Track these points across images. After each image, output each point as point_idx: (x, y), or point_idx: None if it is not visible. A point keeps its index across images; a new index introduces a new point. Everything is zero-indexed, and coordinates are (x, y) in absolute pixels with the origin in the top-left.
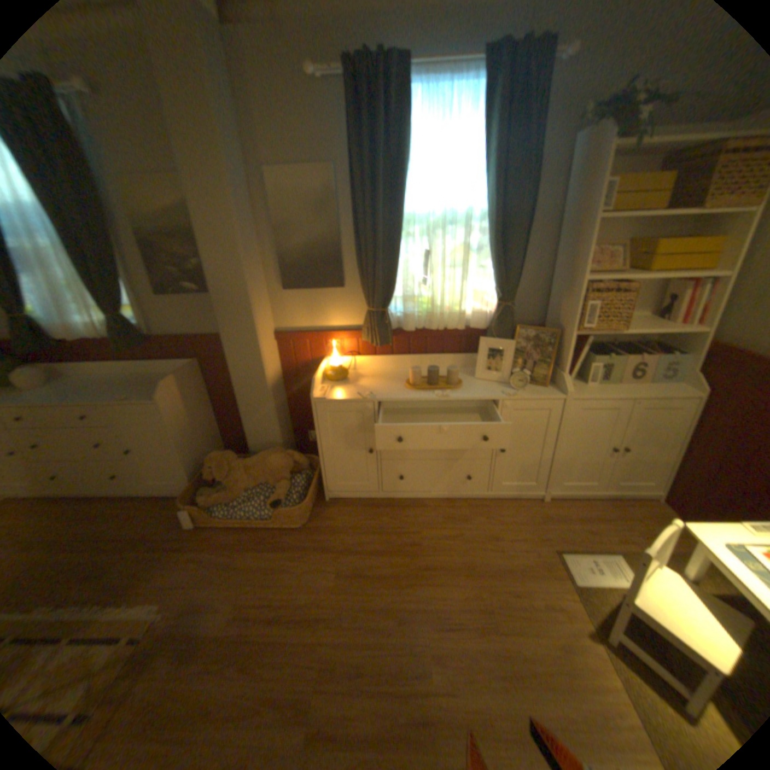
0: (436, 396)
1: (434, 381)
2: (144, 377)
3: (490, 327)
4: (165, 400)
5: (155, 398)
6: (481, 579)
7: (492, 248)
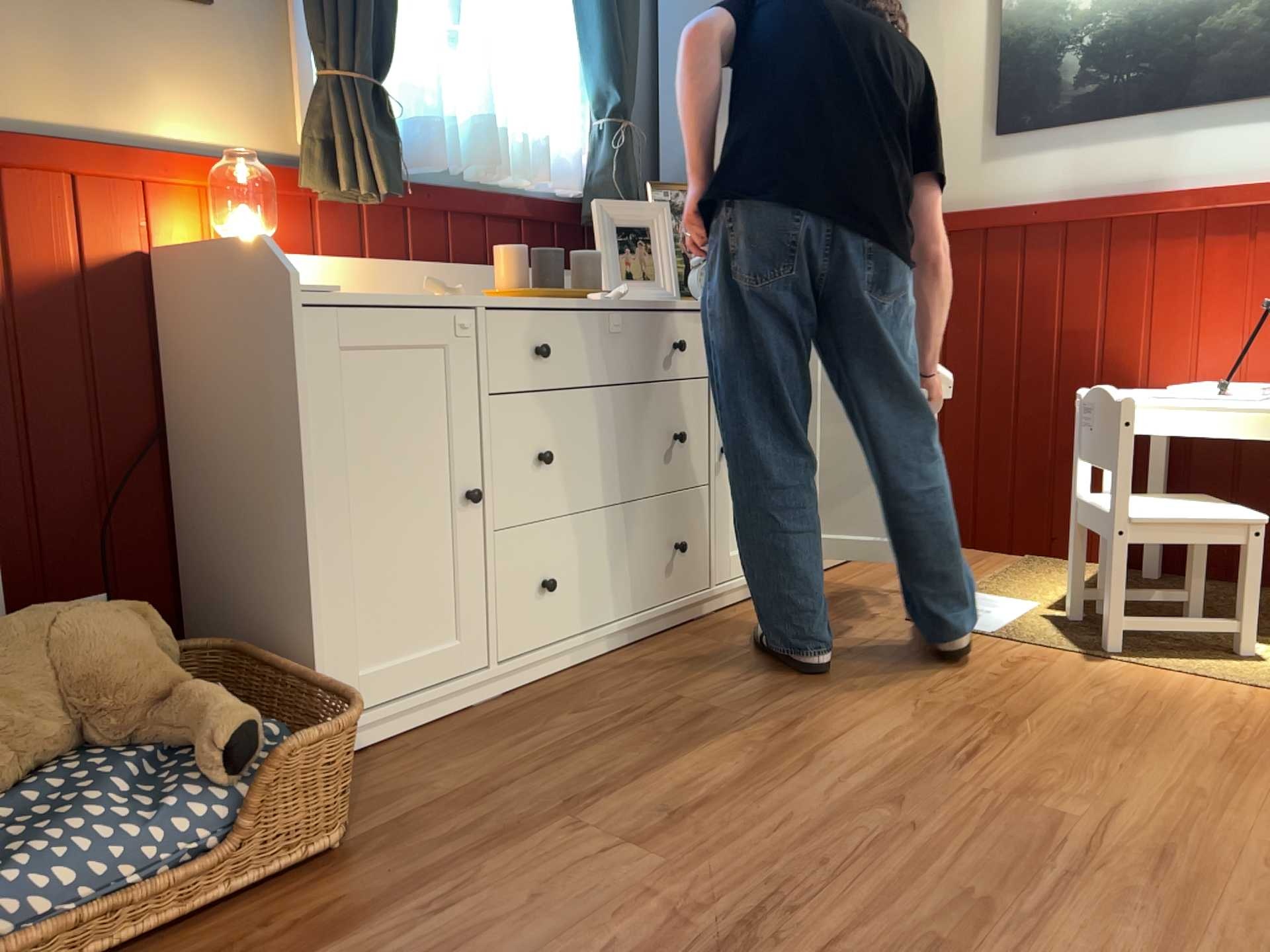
0: (603, 298)
1: (558, 283)
2: None
3: (590, 189)
4: None
5: None
6: (884, 689)
7: None
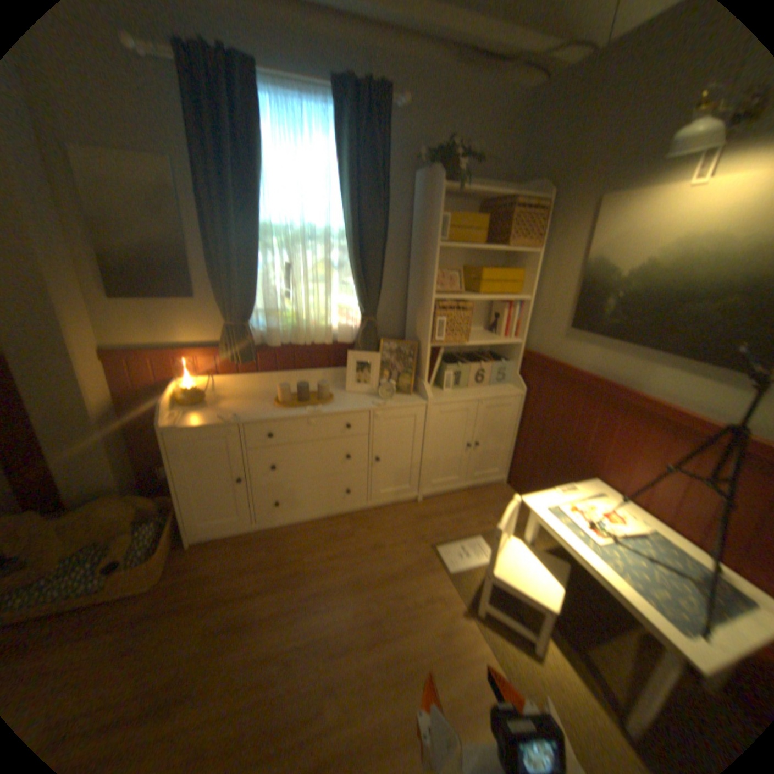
0: (309, 413)
1: (305, 398)
2: None
3: (356, 342)
4: None
5: None
6: (366, 593)
7: (352, 267)
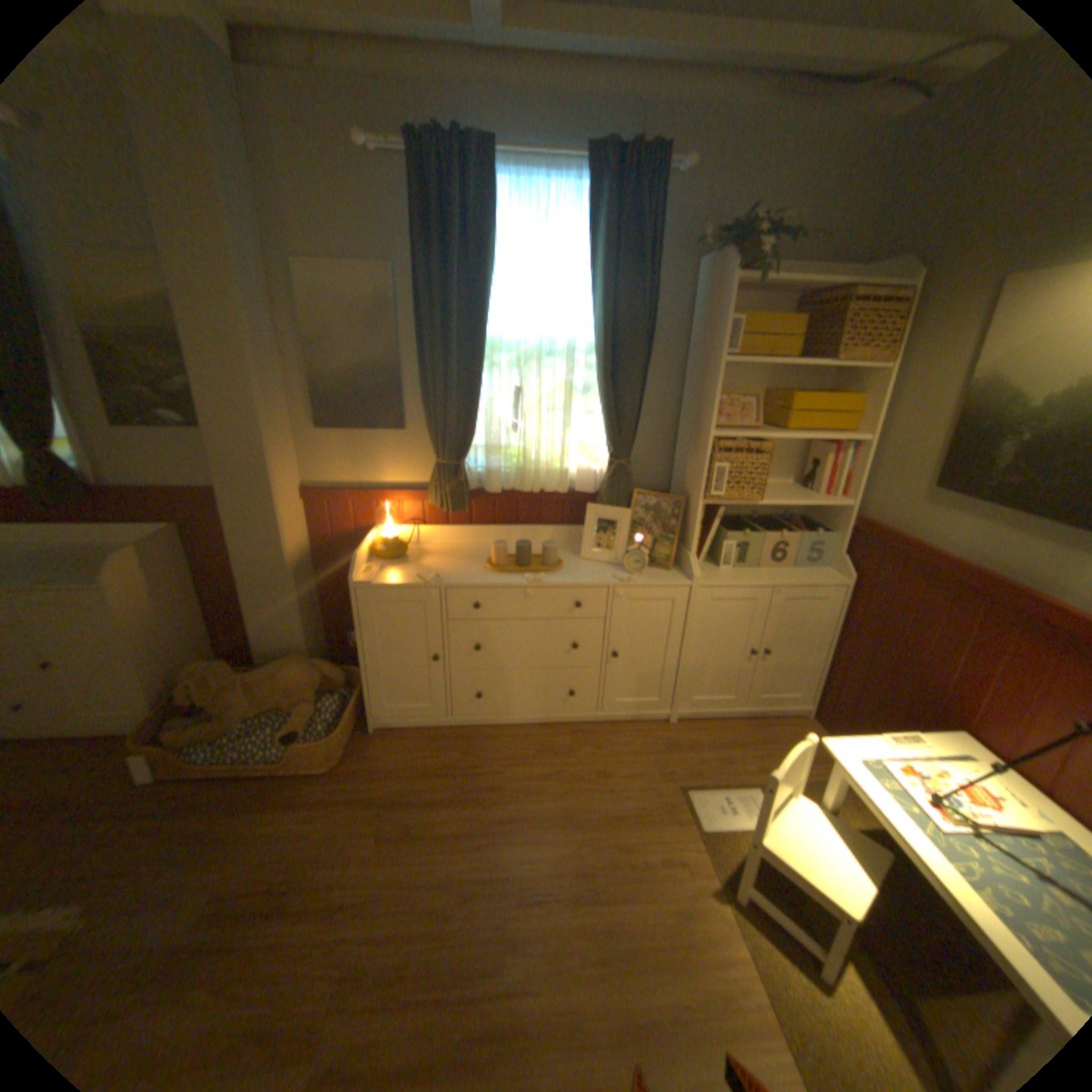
0: (527, 581)
1: (525, 561)
2: (86, 548)
3: (600, 492)
4: (117, 584)
5: (101, 580)
6: (580, 831)
7: (600, 390)
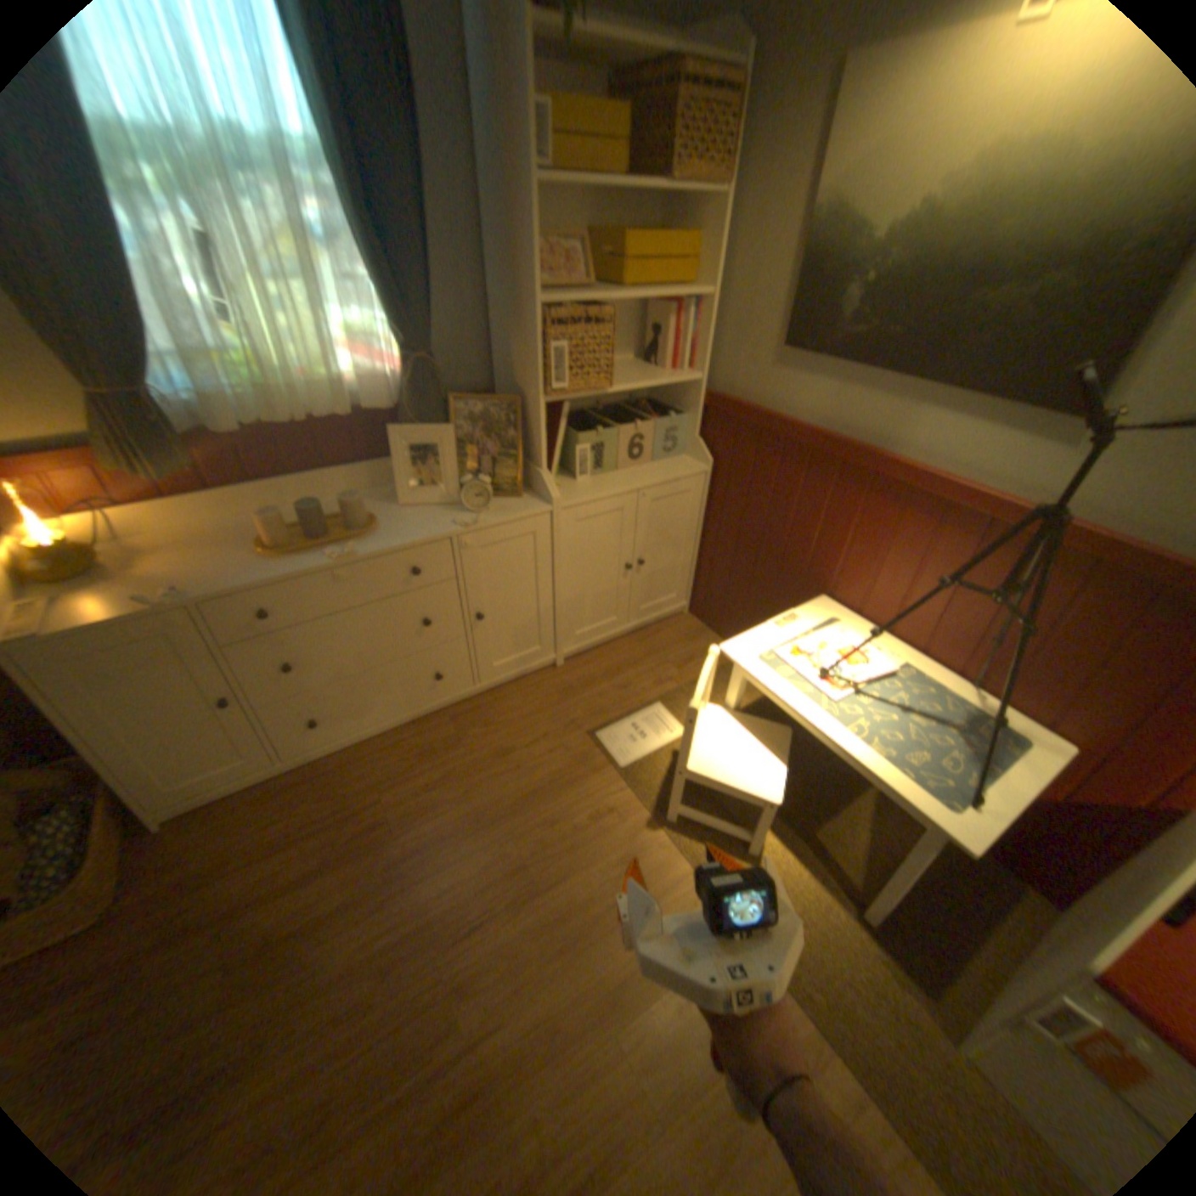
0: (330, 559)
1: (316, 529)
2: None
3: (399, 403)
4: None
5: None
6: (495, 826)
7: (354, 233)
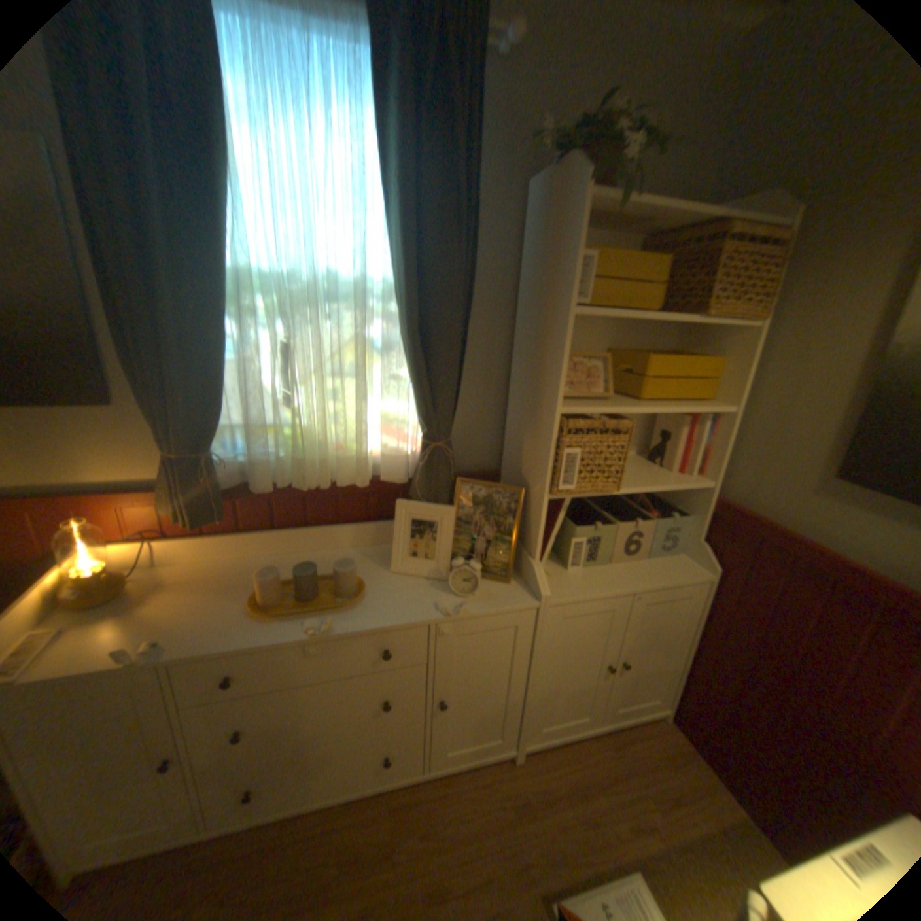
0: (308, 633)
1: (308, 594)
2: None
3: (415, 479)
4: None
5: None
6: None
7: (407, 348)
